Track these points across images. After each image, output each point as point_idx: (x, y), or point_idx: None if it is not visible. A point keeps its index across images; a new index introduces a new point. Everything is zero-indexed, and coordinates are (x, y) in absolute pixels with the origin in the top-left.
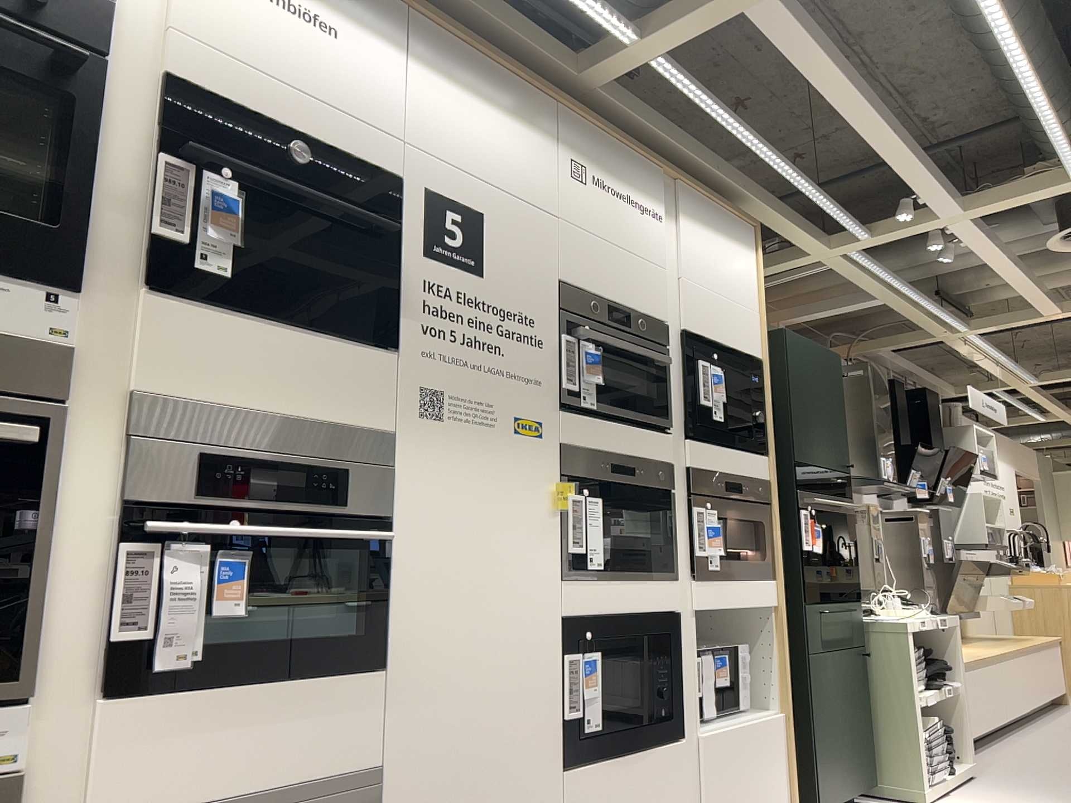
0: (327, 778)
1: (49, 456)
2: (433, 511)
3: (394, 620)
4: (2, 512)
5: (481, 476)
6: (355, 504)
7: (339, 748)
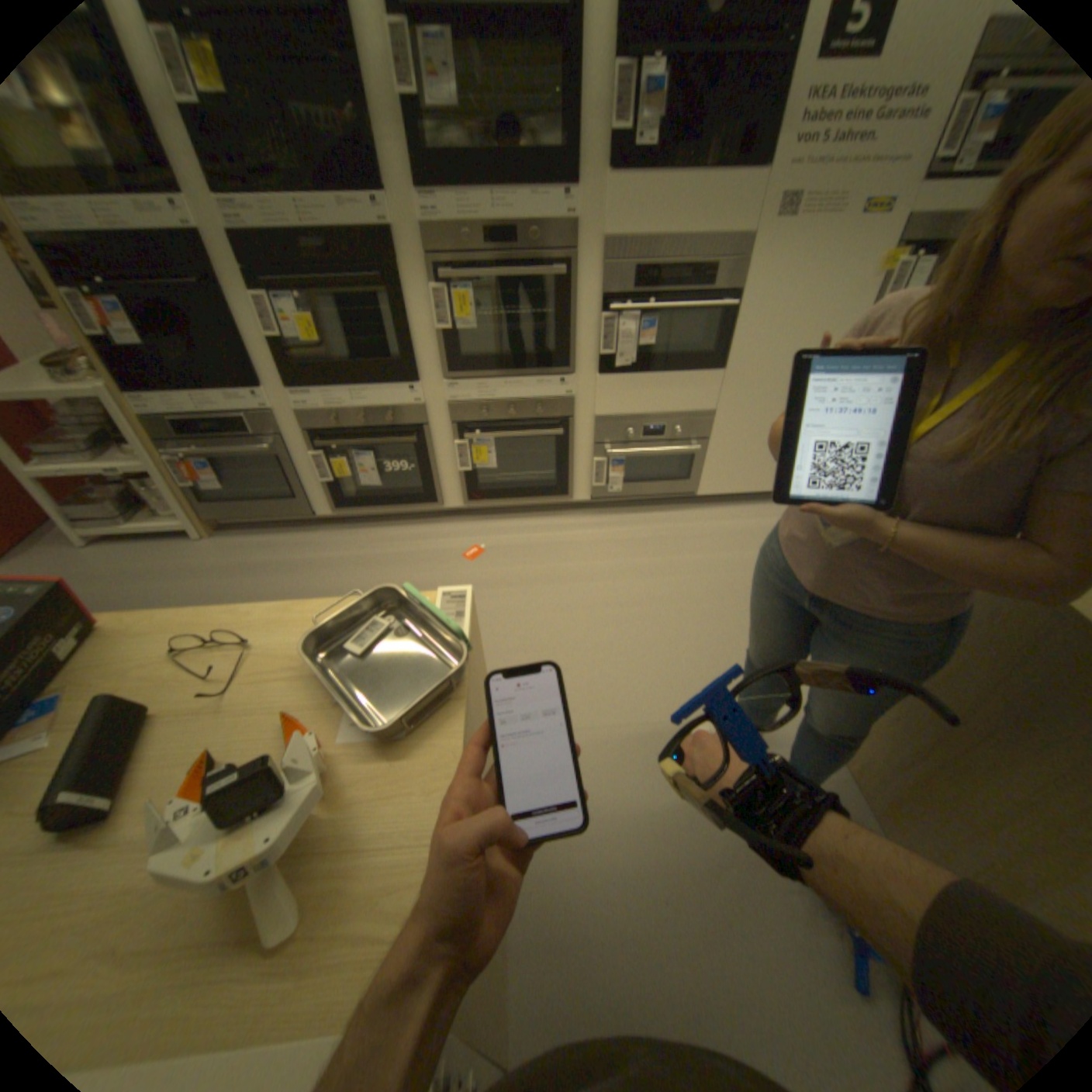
0: (687, 411)
1: (571, 277)
2: (773, 282)
3: (733, 345)
4: (559, 301)
5: (819, 252)
6: (719, 283)
7: (694, 400)
